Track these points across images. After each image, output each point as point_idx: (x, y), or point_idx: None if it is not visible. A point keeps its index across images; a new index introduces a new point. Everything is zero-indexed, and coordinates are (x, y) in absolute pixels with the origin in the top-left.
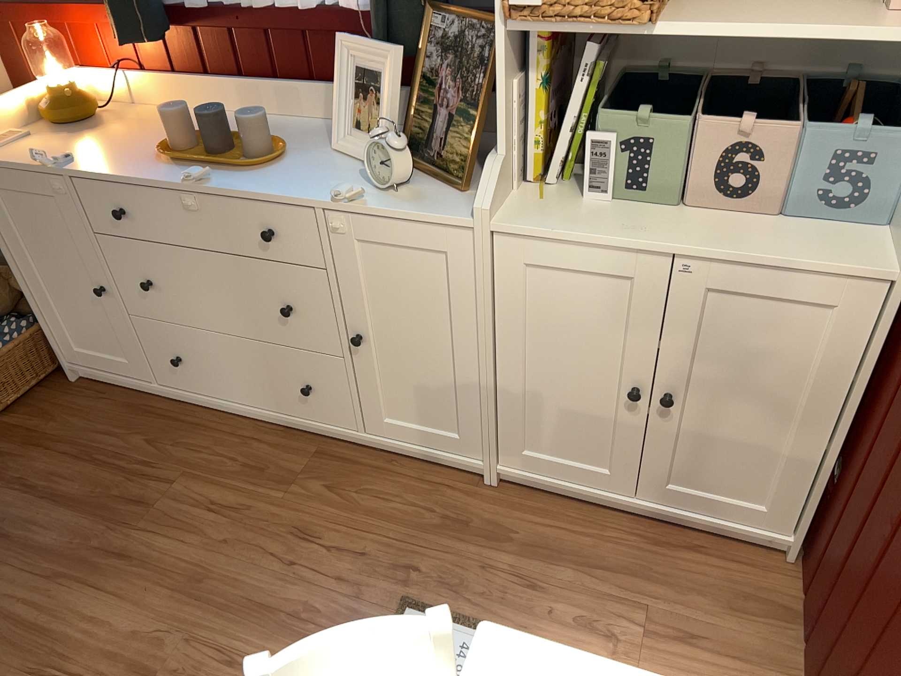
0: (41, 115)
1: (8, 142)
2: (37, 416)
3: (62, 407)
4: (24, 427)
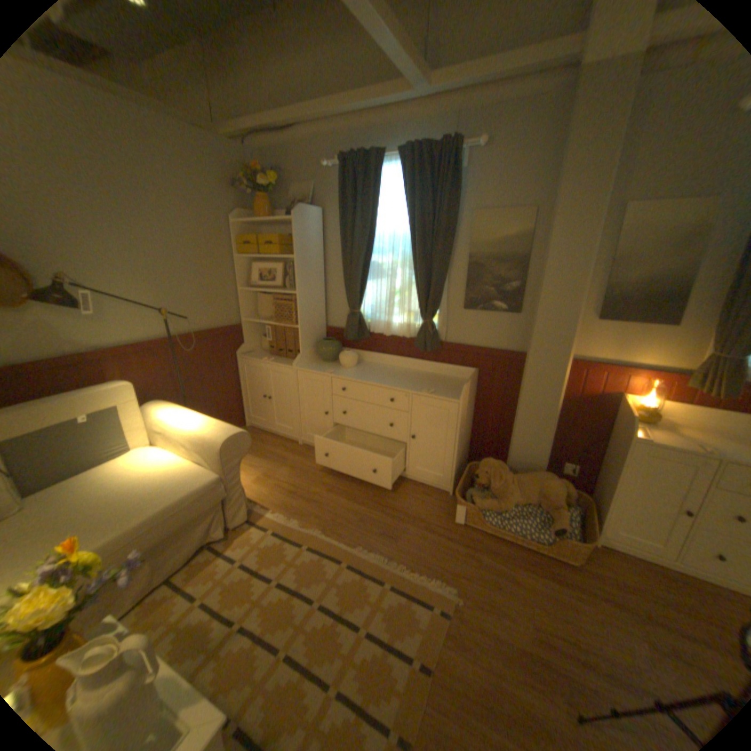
0: (642, 419)
1: (648, 433)
2: (602, 570)
3: (611, 567)
4: (604, 577)
